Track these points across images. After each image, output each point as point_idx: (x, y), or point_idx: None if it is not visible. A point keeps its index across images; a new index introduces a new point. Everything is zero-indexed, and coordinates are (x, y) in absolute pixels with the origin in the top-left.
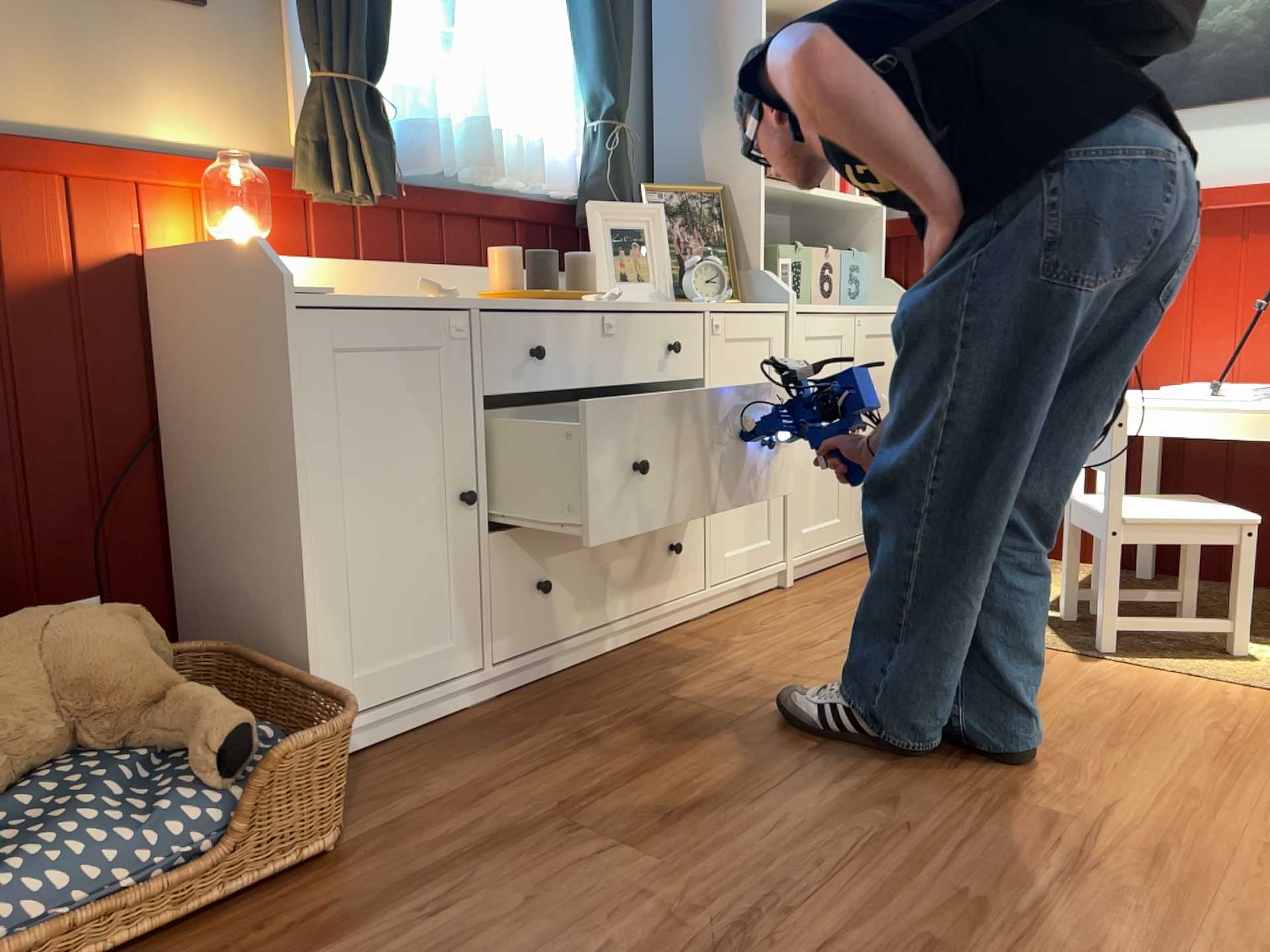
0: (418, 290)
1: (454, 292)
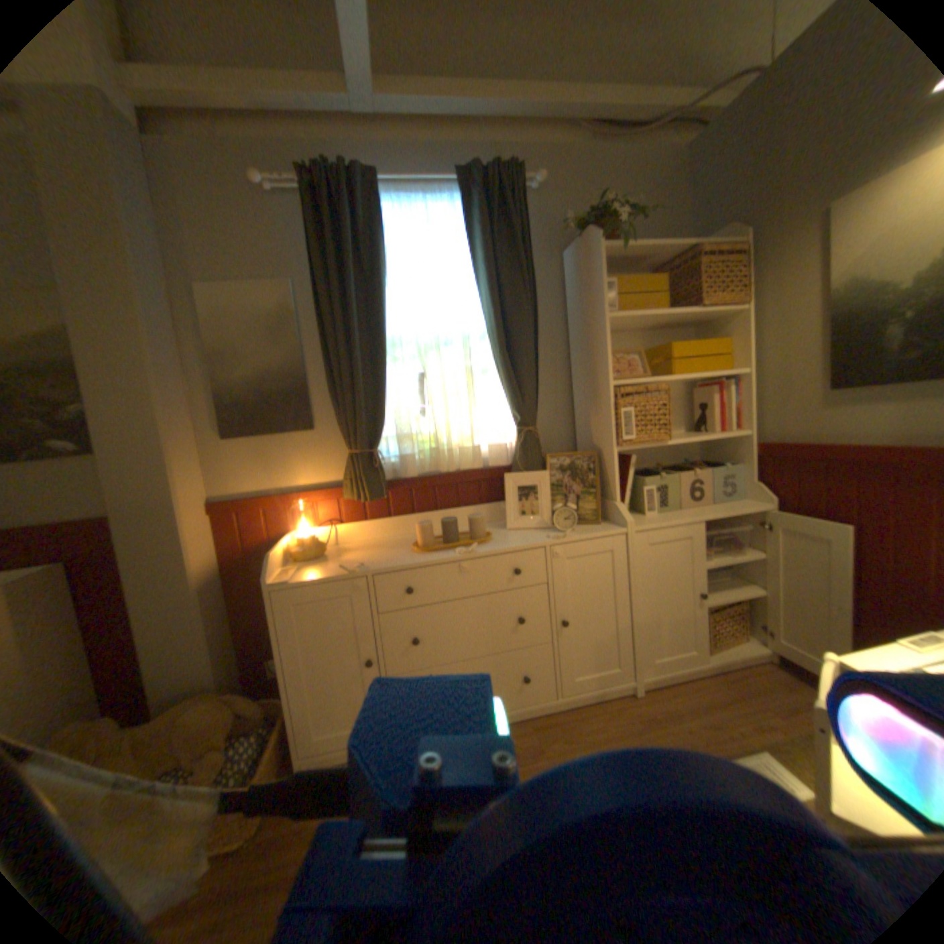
0: (344, 567)
1: (362, 566)
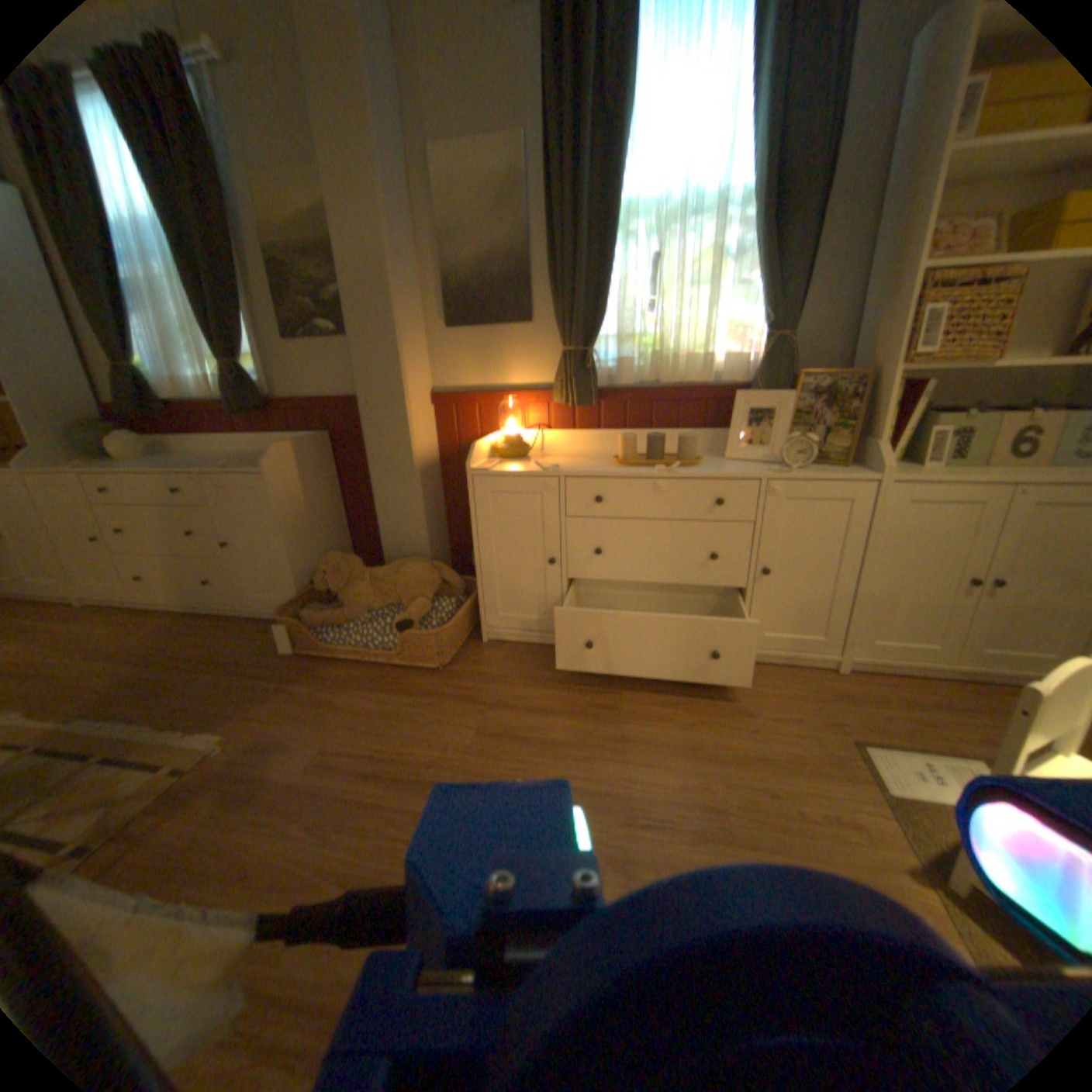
0: (540, 466)
1: (556, 467)
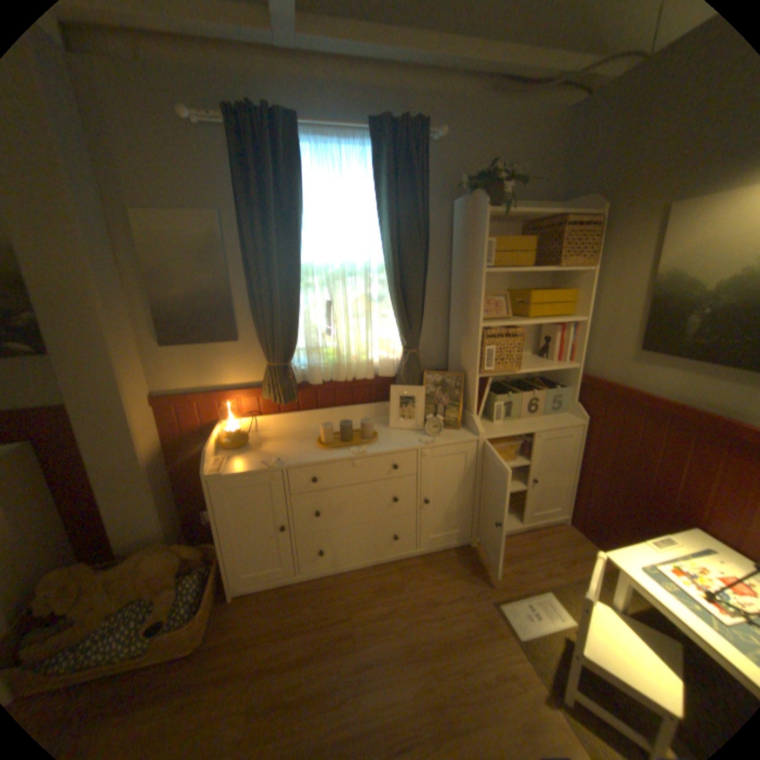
0: (264, 462)
1: (278, 462)
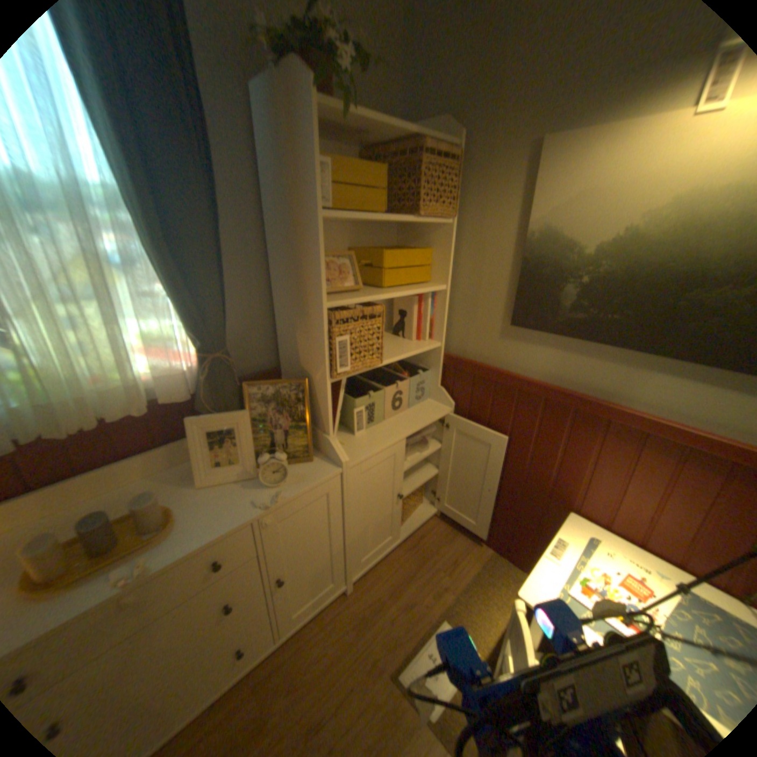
0: None
1: None
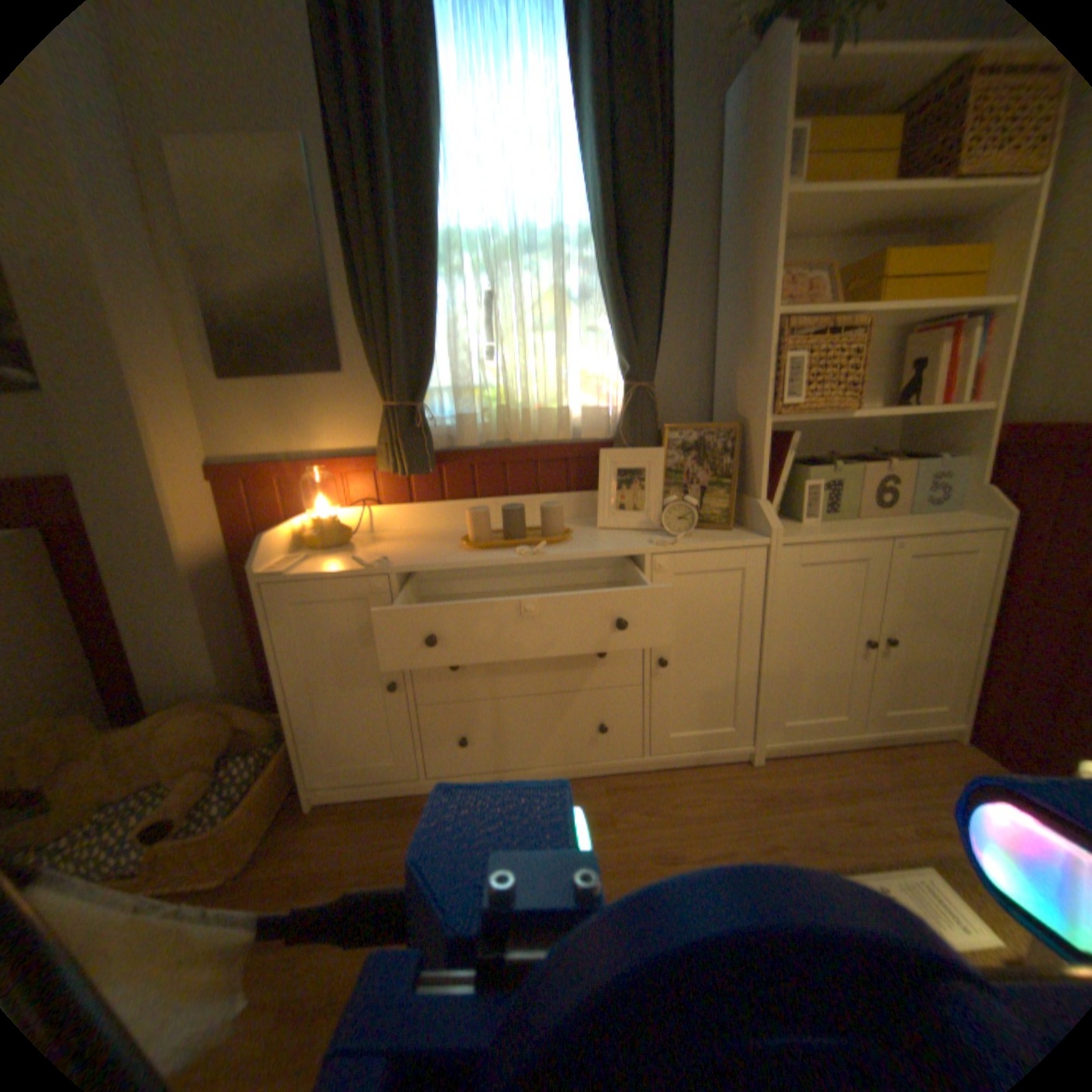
0: (361, 560)
1: (385, 561)
